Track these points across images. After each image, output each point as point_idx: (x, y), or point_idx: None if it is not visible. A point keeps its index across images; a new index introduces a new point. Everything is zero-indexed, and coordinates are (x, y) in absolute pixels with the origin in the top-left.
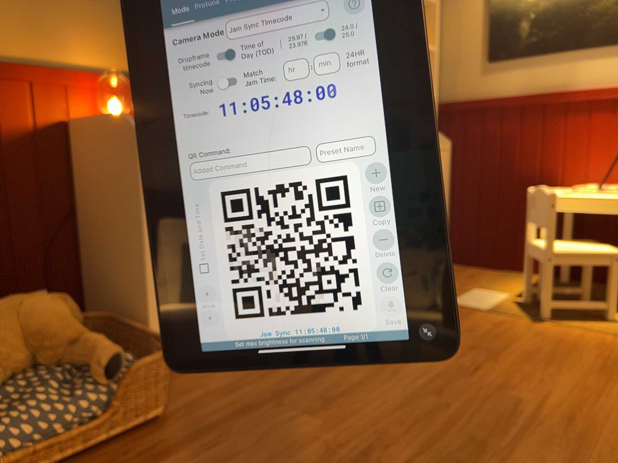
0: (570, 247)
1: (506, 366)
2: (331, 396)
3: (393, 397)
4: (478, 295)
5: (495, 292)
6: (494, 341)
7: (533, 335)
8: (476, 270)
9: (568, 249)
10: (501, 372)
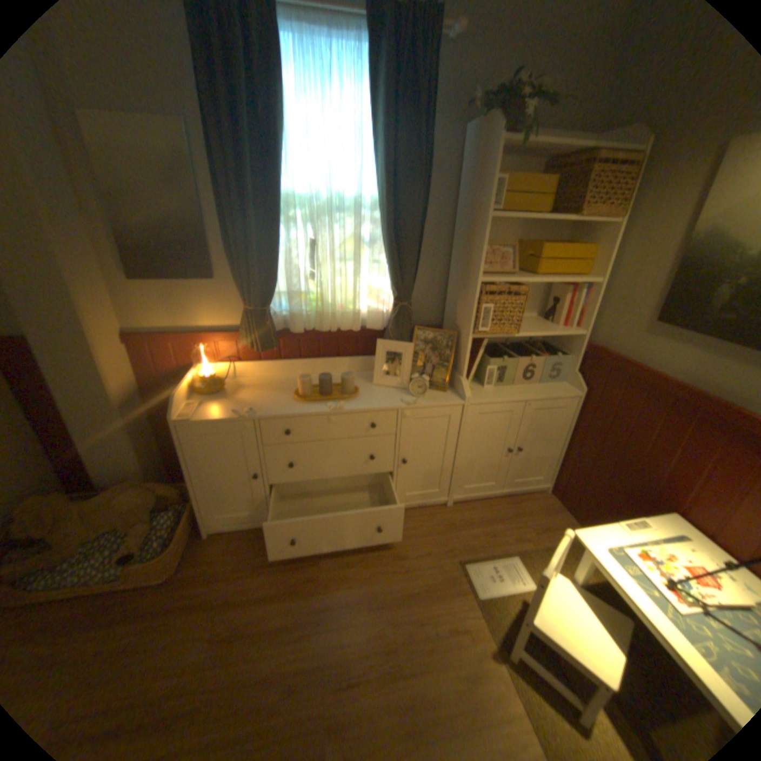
0: (571, 625)
1: (376, 703)
2: (242, 631)
3: (265, 667)
4: (505, 571)
5: (528, 576)
6: (419, 657)
7: (464, 677)
8: (568, 522)
9: (560, 629)
10: (363, 707)
